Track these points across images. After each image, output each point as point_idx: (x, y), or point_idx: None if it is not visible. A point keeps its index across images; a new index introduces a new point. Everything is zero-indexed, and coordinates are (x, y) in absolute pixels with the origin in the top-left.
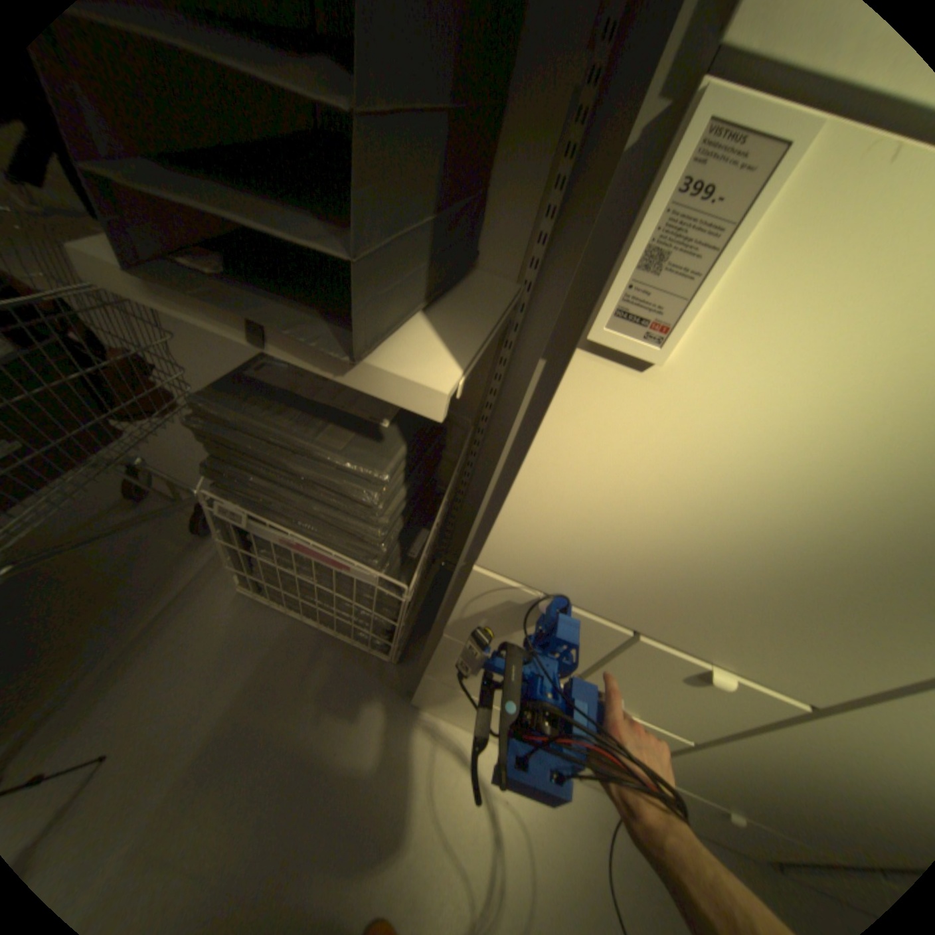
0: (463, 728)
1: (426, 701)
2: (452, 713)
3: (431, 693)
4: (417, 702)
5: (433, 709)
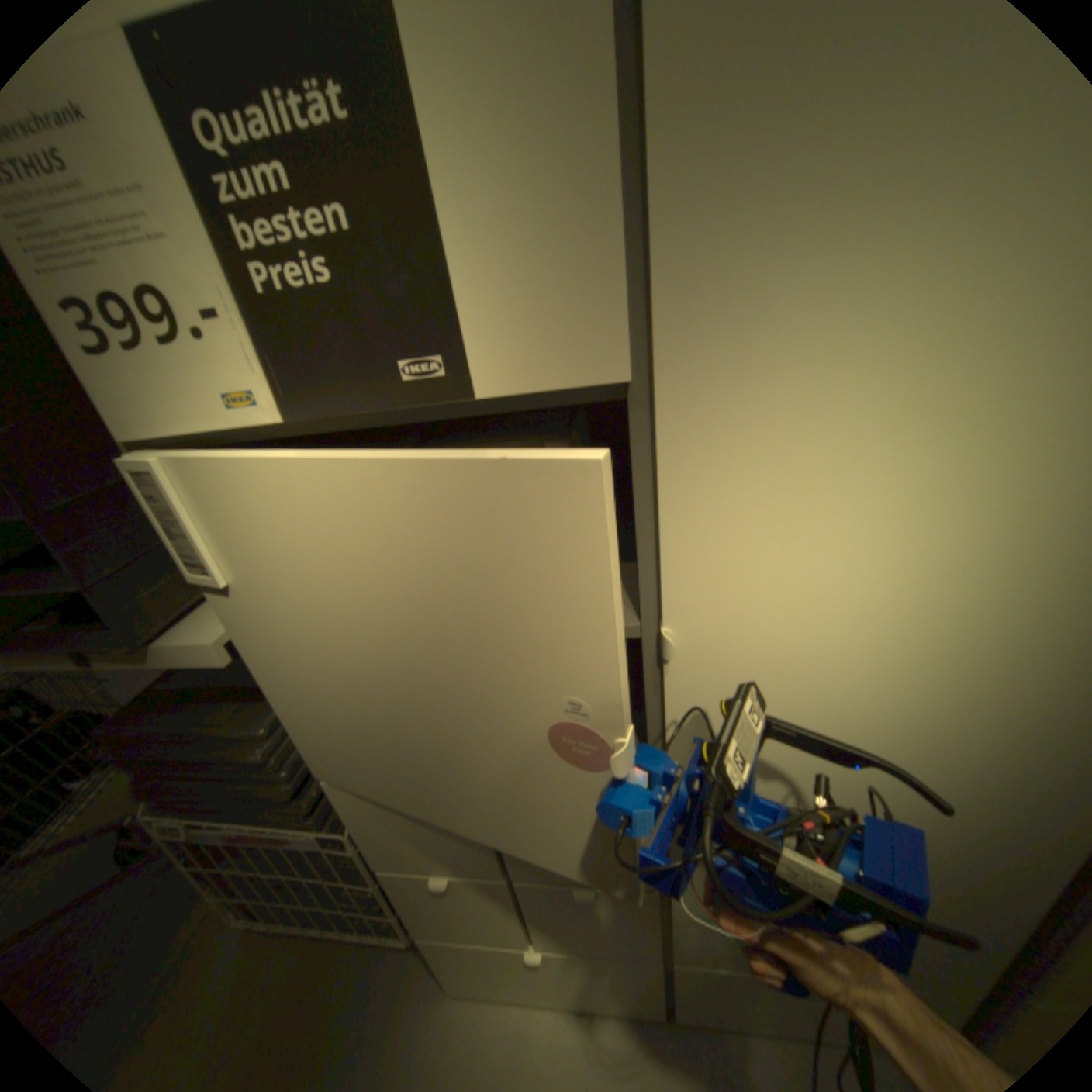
0: (514, 1005)
1: (453, 983)
2: (485, 987)
3: (443, 966)
4: (449, 990)
5: (469, 992)
